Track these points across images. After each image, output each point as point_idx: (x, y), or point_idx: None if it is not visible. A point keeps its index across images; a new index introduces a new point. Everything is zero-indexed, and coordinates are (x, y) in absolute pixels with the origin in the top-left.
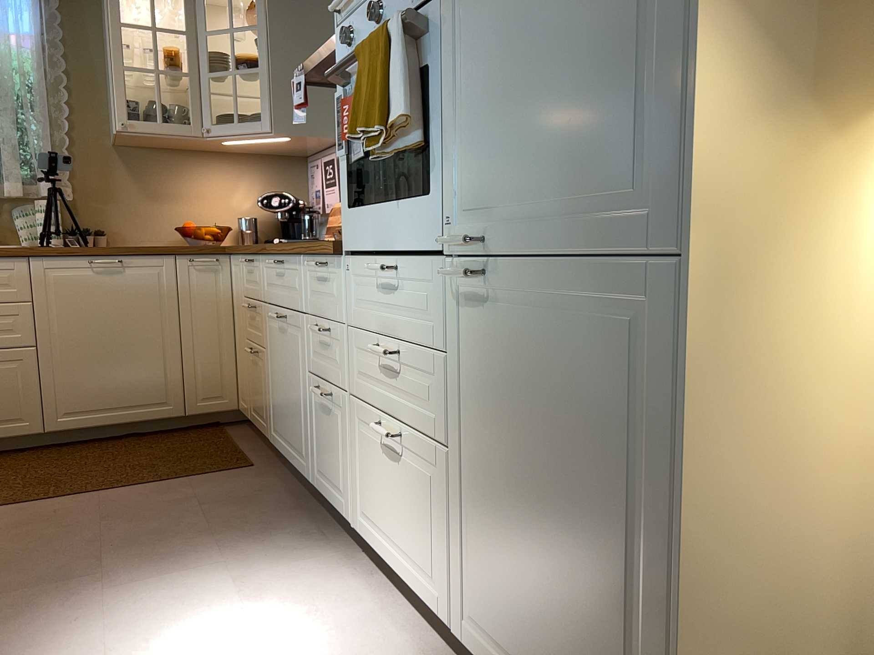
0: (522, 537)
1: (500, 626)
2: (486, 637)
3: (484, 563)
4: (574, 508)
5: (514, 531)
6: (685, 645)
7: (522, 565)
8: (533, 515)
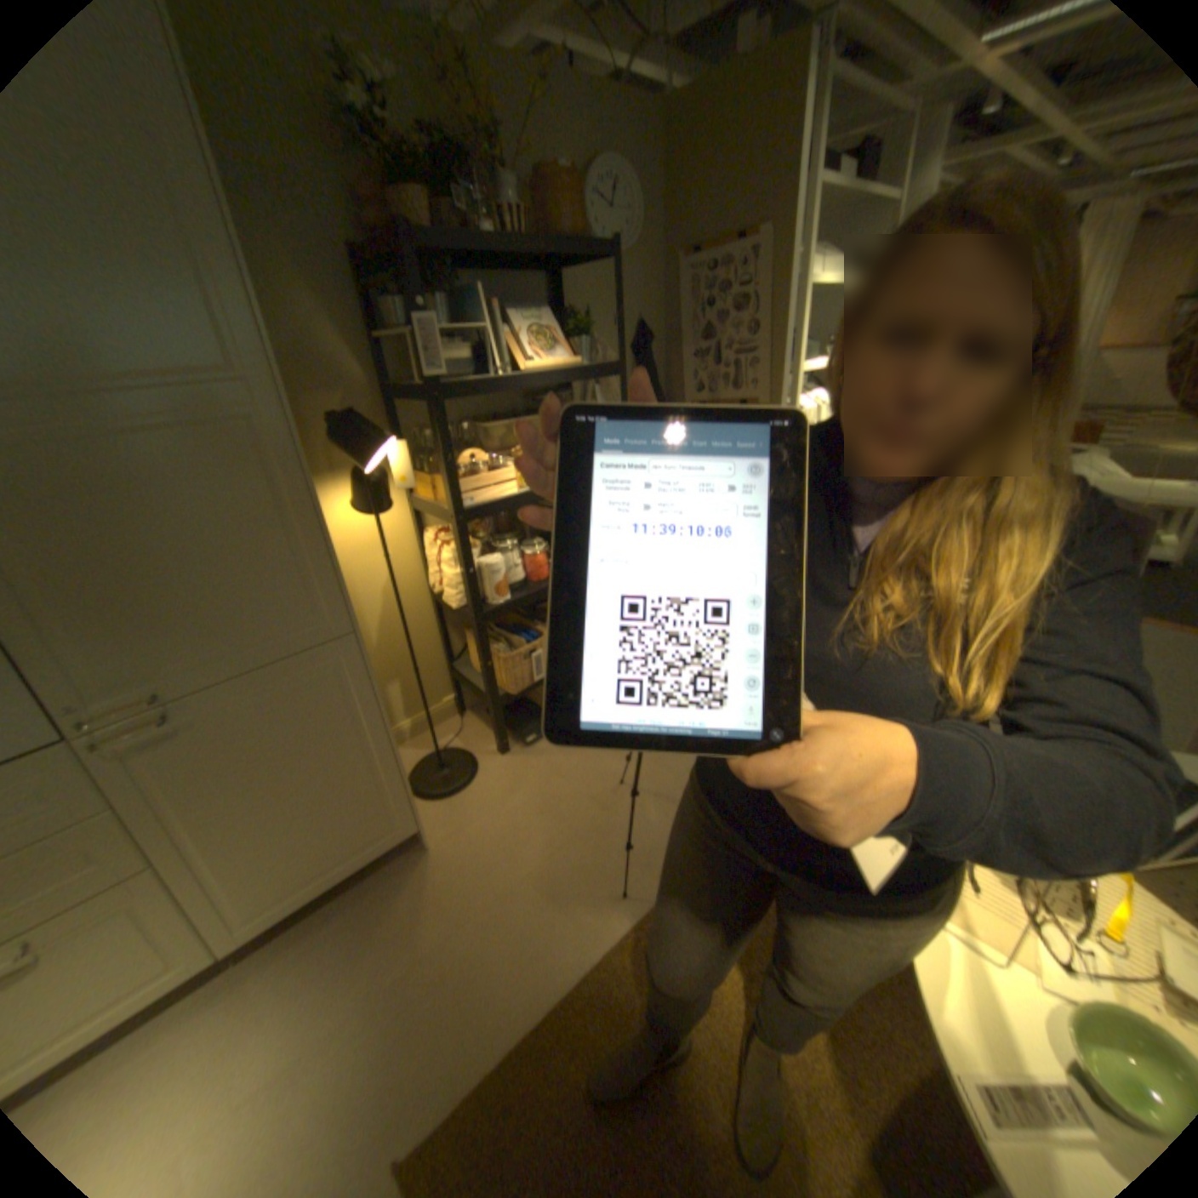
0: (269, 829)
1: (266, 893)
2: (252, 916)
3: (232, 882)
4: (310, 776)
5: (259, 835)
6: (390, 763)
7: (276, 841)
8: (276, 810)
